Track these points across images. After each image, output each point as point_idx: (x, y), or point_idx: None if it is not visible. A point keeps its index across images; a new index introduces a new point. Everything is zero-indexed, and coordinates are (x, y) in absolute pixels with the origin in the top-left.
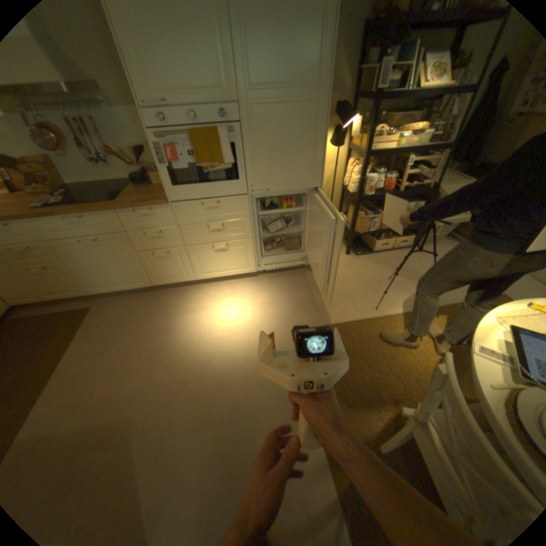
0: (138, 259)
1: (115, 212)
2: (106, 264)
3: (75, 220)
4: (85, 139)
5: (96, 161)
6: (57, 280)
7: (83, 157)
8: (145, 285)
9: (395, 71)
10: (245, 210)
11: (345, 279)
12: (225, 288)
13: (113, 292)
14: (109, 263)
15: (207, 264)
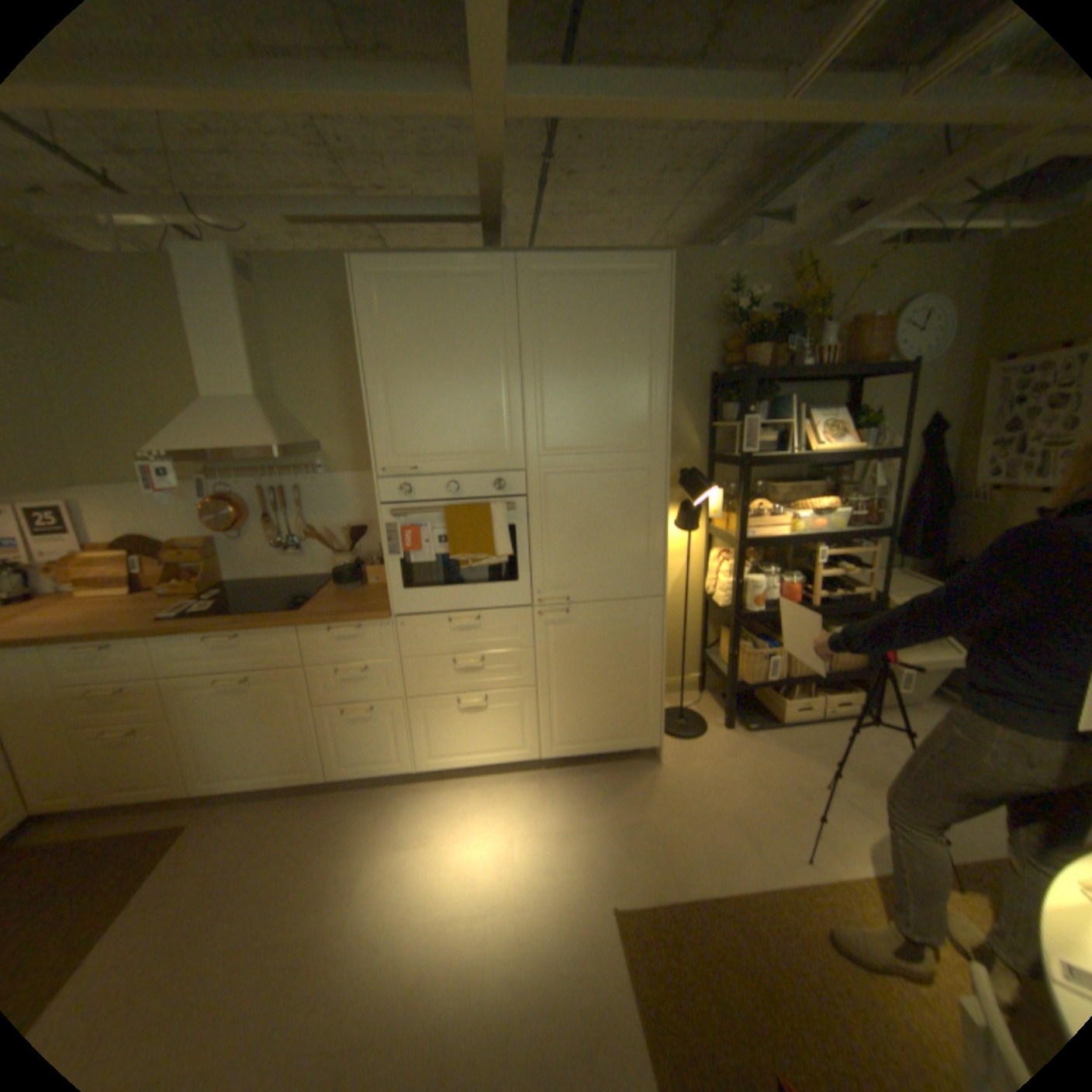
0: (313, 722)
1: (296, 632)
2: (250, 729)
3: (224, 643)
4: (280, 515)
5: (285, 548)
6: (147, 759)
7: (267, 541)
8: (311, 780)
9: (767, 430)
10: (525, 632)
11: (731, 785)
12: (473, 794)
13: (243, 792)
14: (256, 728)
15: (443, 738)
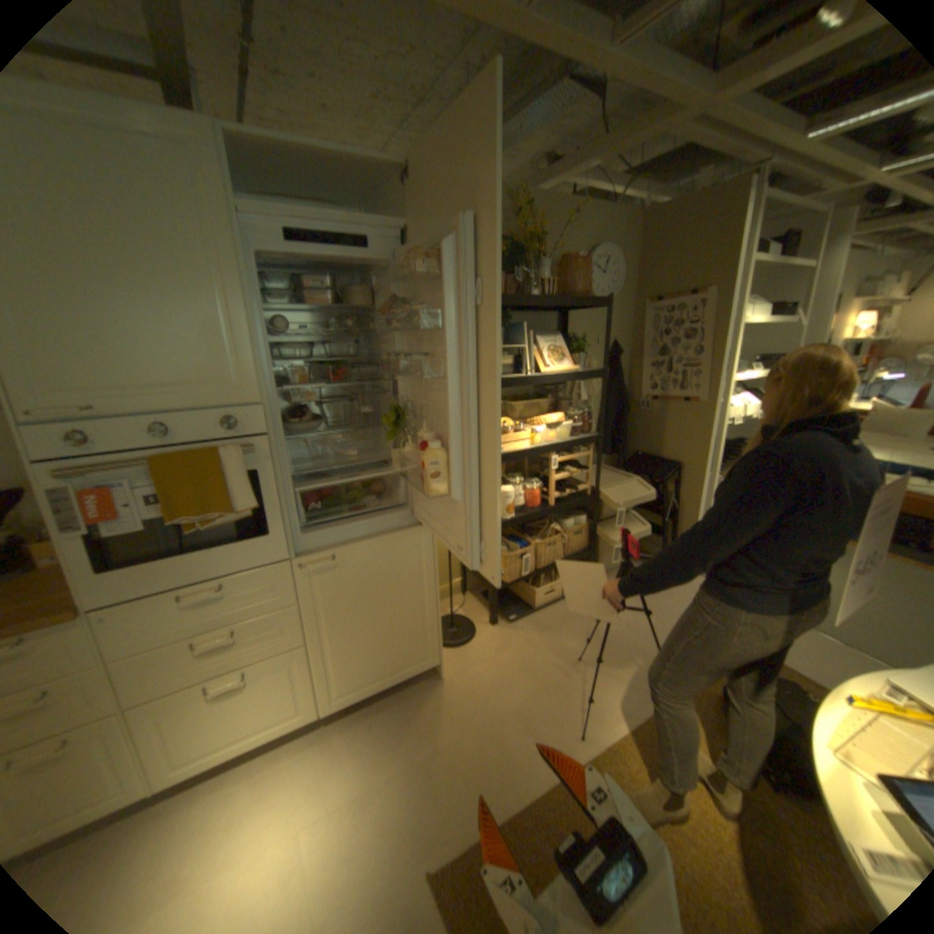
0: None
1: None
2: None
3: None
4: None
5: None
6: None
7: None
8: None
9: (504, 354)
10: (284, 590)
11: (506, 681)
12: (239, 788)
13: None
14: None
15: (188, 739)
